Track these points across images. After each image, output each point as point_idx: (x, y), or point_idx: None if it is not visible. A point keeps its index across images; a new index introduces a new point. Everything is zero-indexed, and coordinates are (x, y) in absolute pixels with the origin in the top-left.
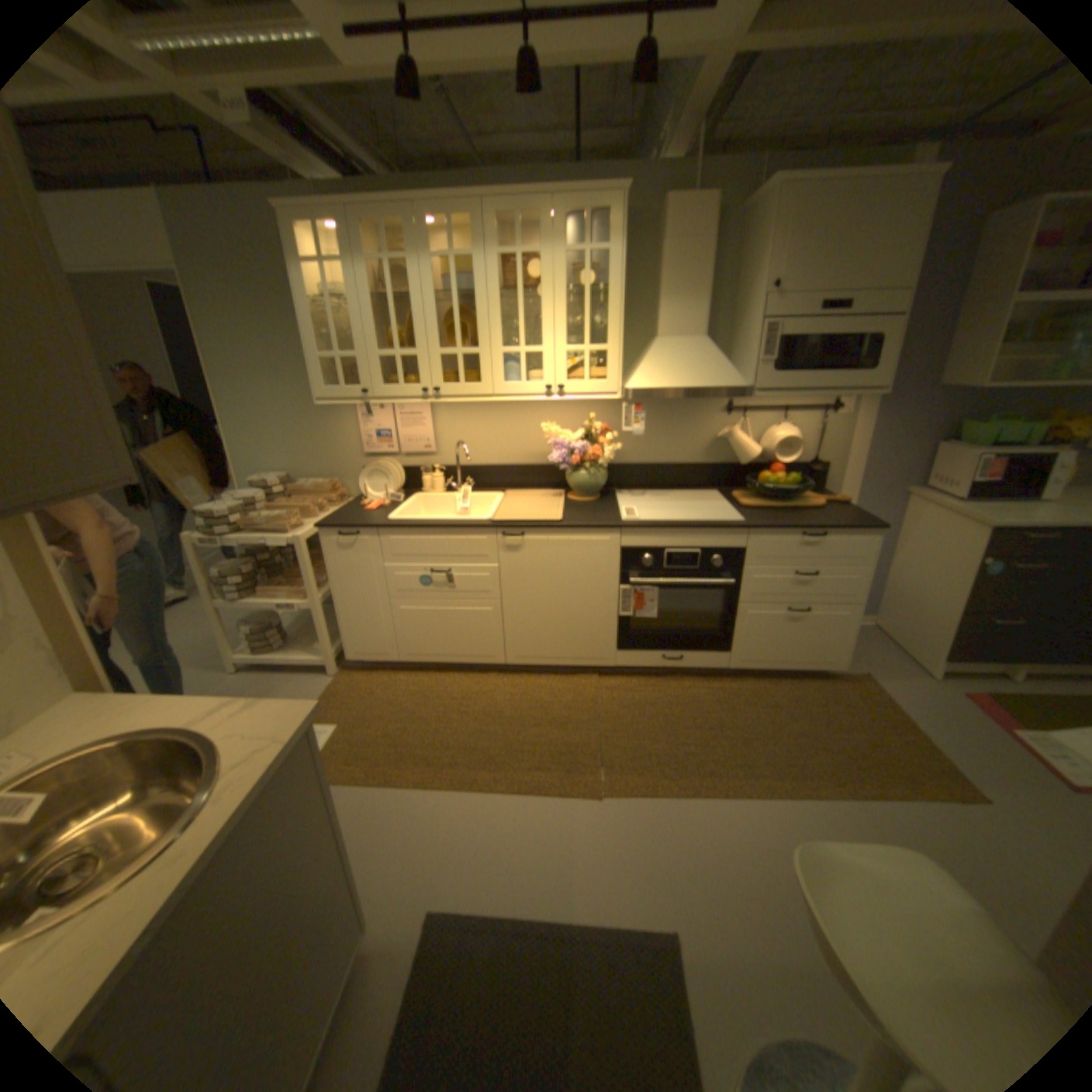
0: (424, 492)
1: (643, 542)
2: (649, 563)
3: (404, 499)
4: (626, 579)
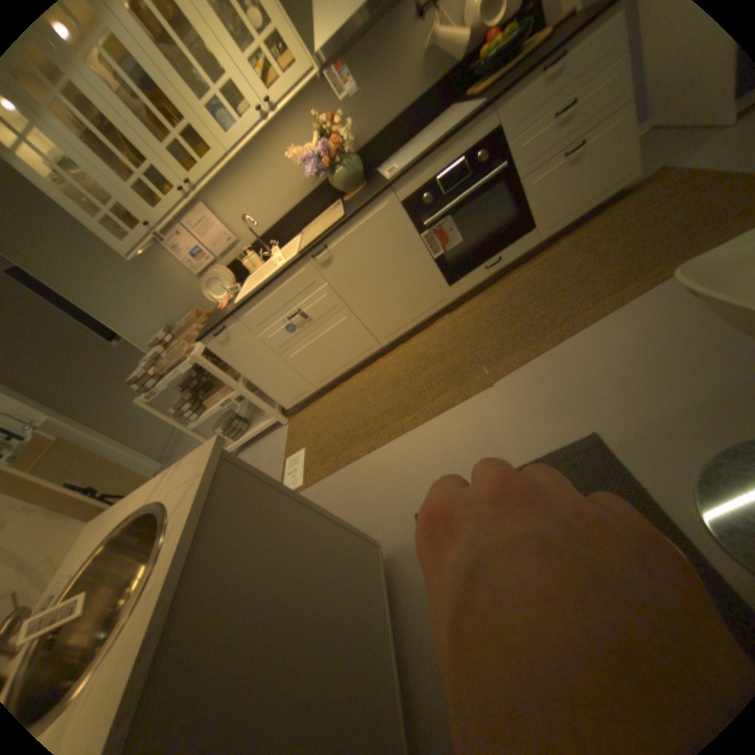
0: (252, 272)
1: (414, 184)
2: (430, 197)
3: (241, 286)
4: (421, 225)
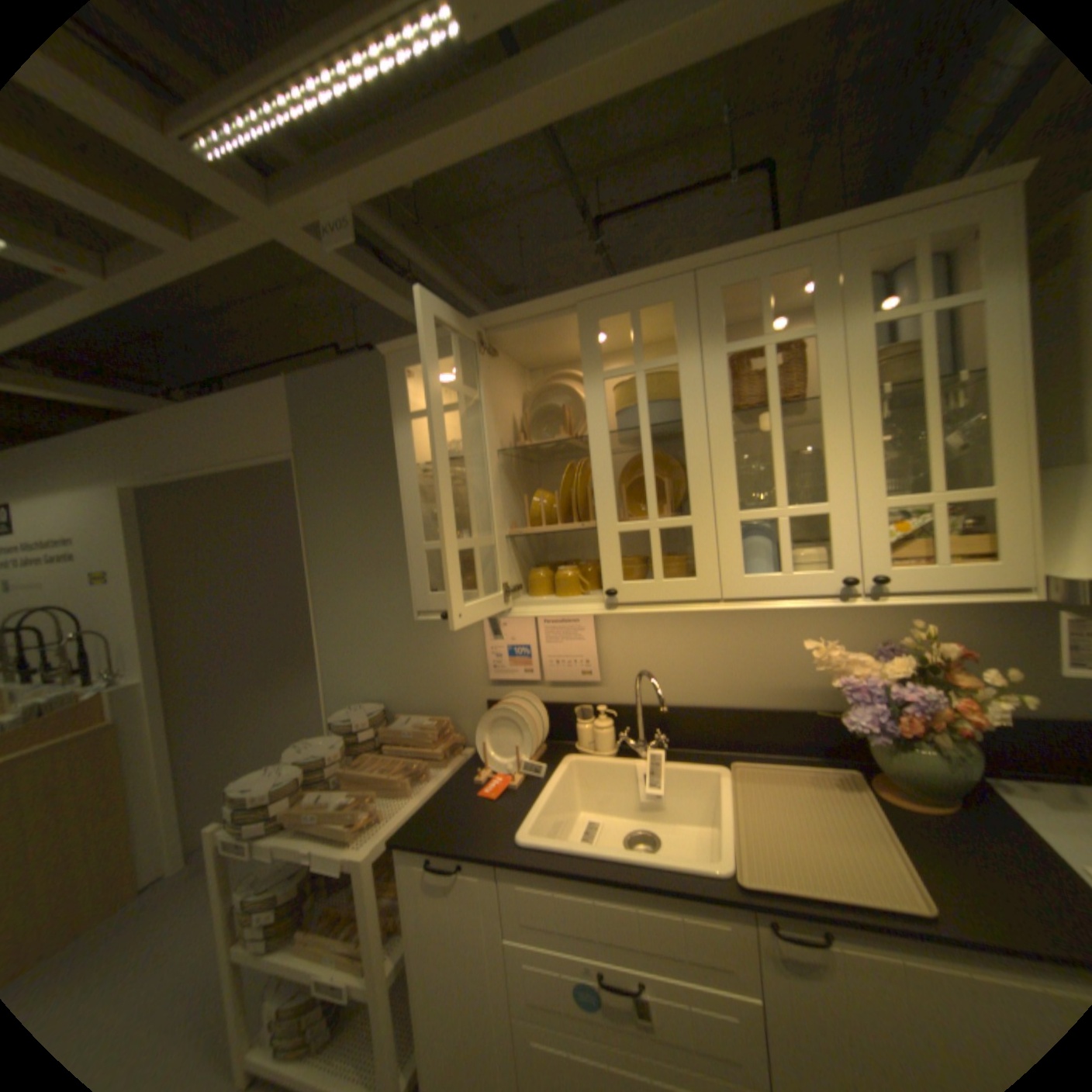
0: (580, 751)
1: None
2: None
3: (546, 769)
4: None
